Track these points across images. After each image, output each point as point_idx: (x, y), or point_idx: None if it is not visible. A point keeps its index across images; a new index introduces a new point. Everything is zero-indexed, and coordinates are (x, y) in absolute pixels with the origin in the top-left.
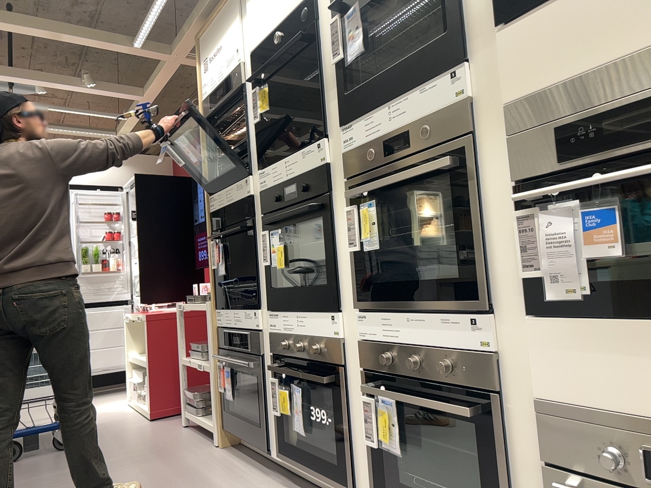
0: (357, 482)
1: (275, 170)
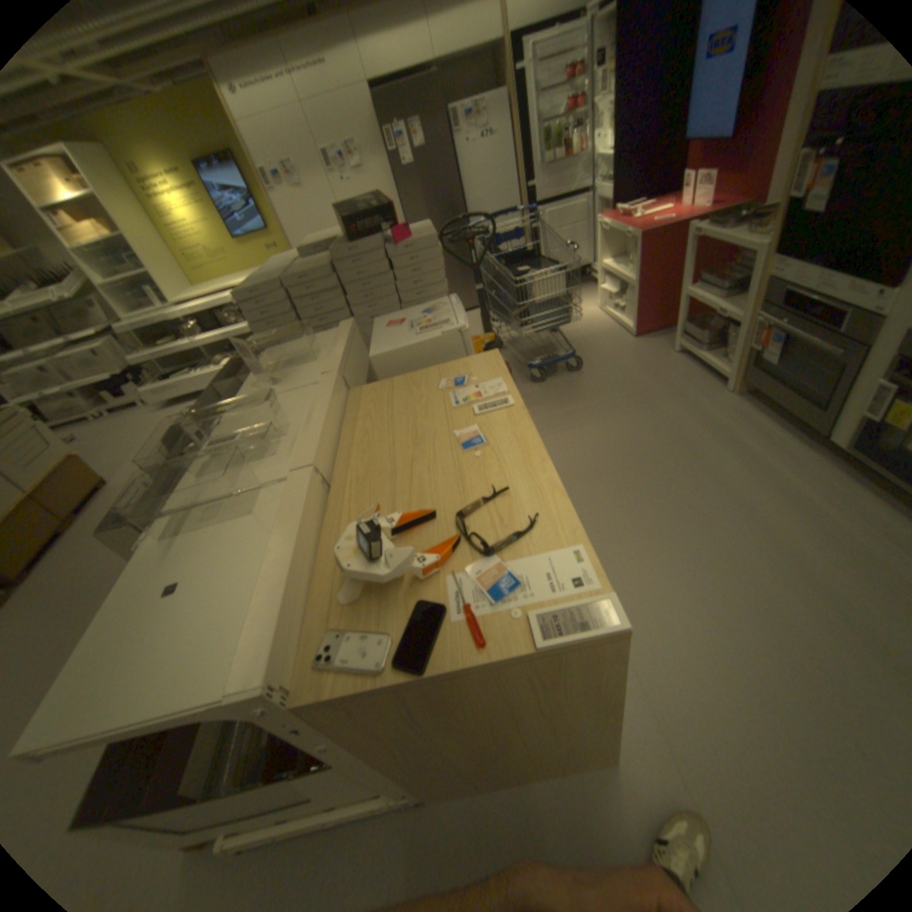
0: None
1: None
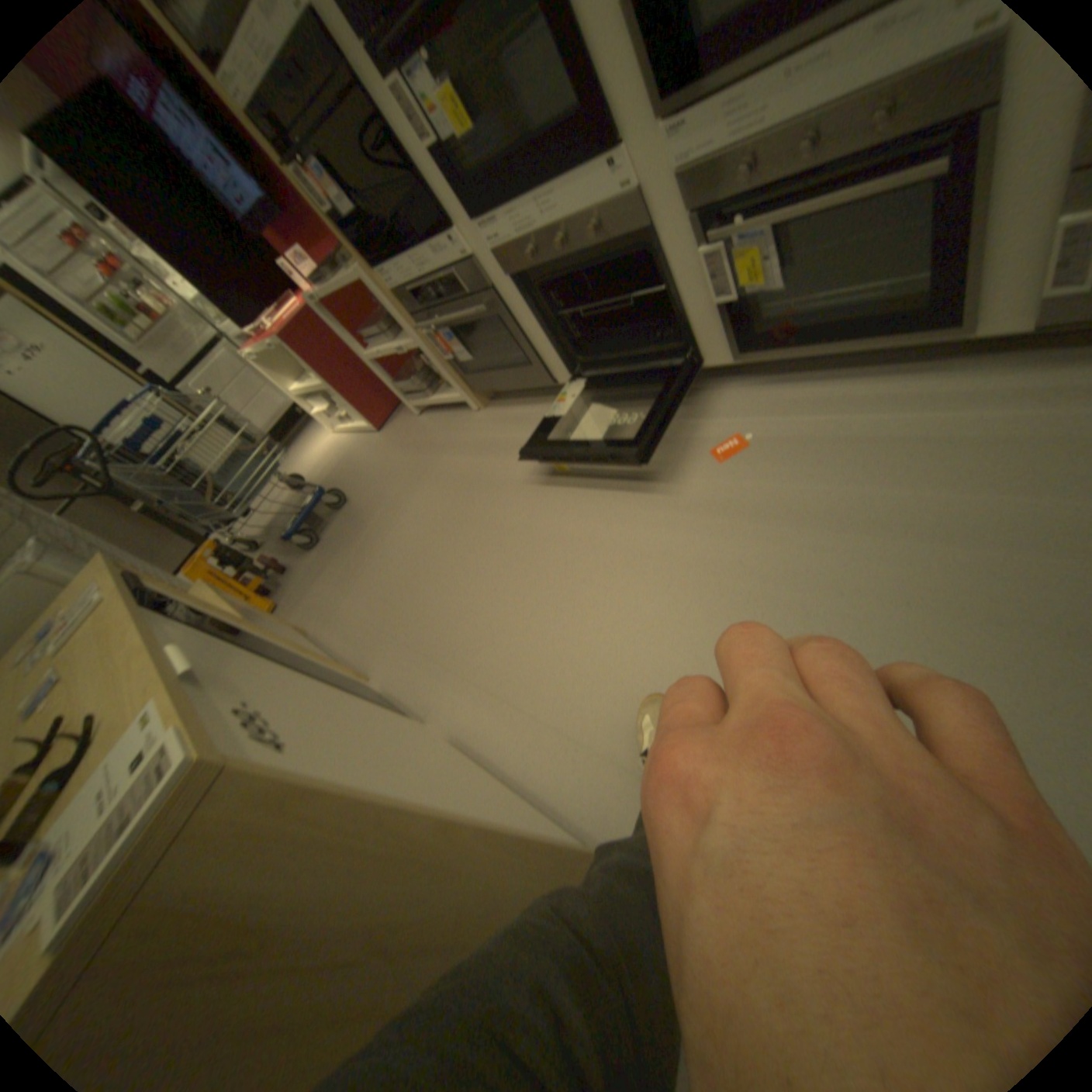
0: (699, 348)
1: None
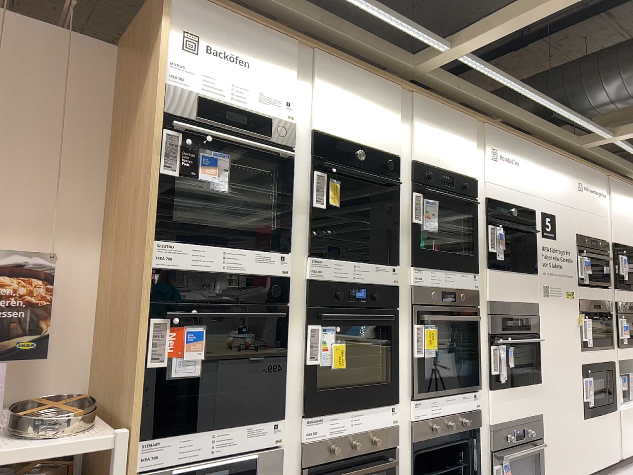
0: None
1: (340, 267)
